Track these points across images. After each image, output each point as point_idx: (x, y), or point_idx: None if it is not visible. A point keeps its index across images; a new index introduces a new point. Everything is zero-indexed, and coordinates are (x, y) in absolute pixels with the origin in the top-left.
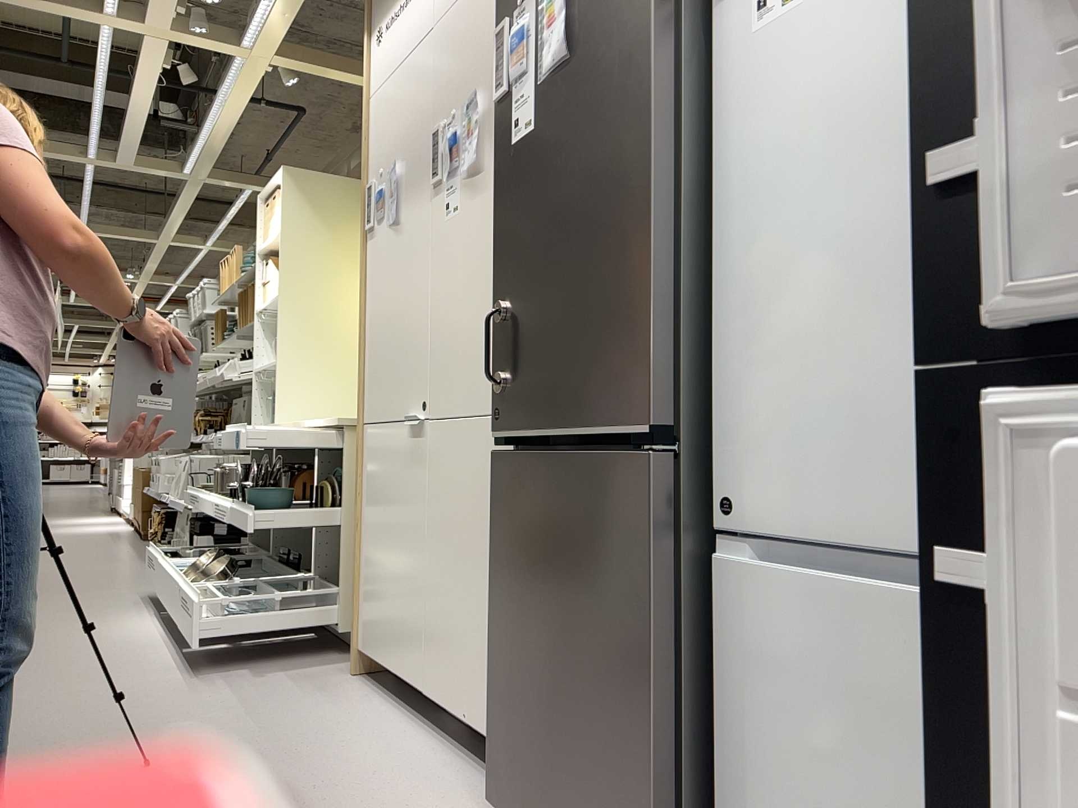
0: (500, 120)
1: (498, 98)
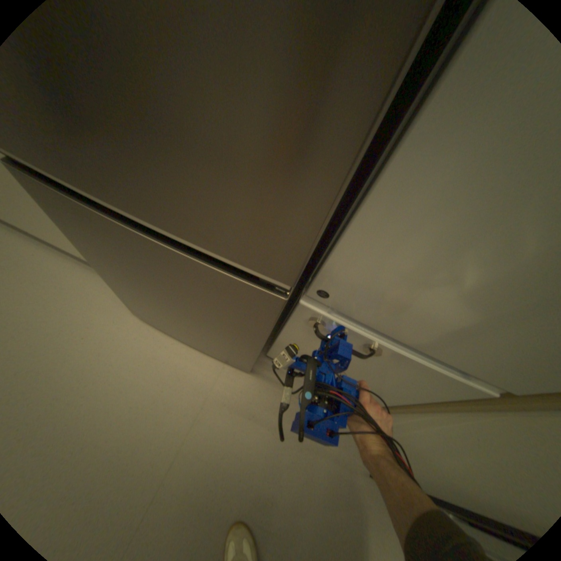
0: None
1: None
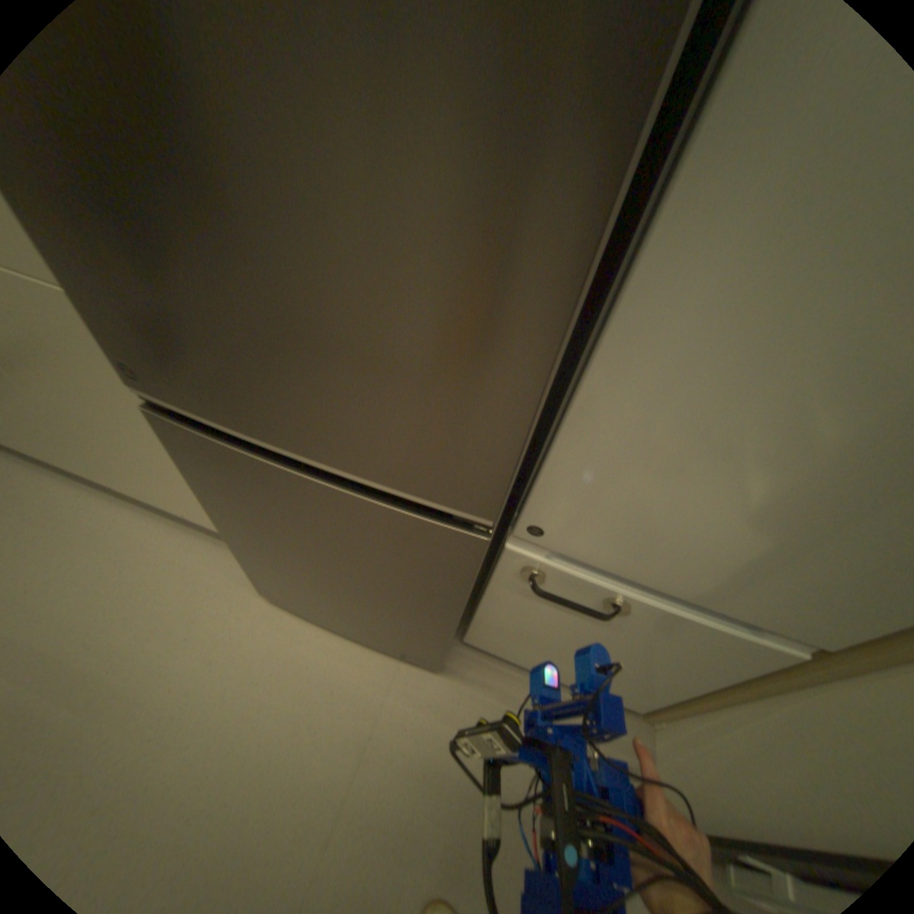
0: None
1: None
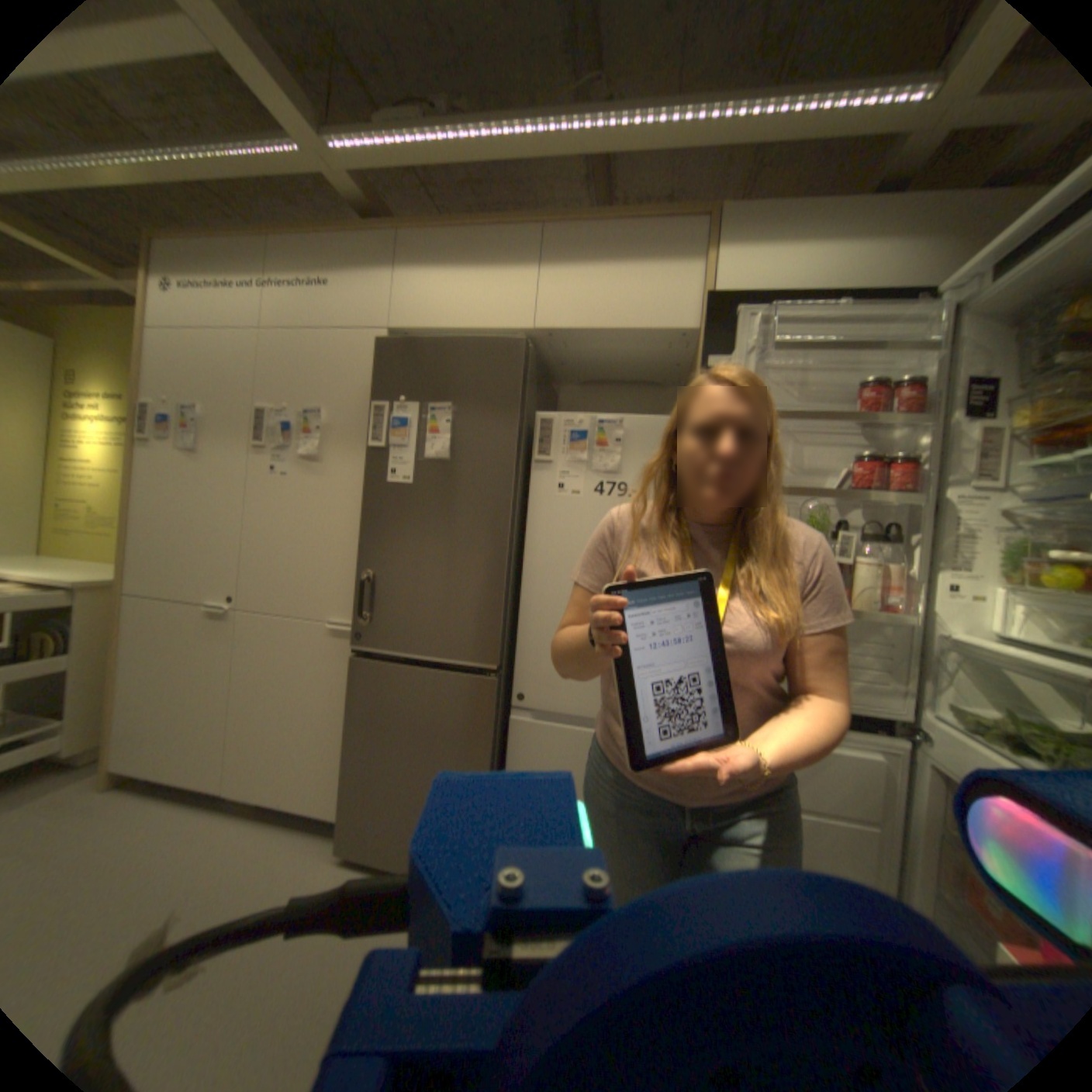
0: (372, 460)
1: (373, 446)
